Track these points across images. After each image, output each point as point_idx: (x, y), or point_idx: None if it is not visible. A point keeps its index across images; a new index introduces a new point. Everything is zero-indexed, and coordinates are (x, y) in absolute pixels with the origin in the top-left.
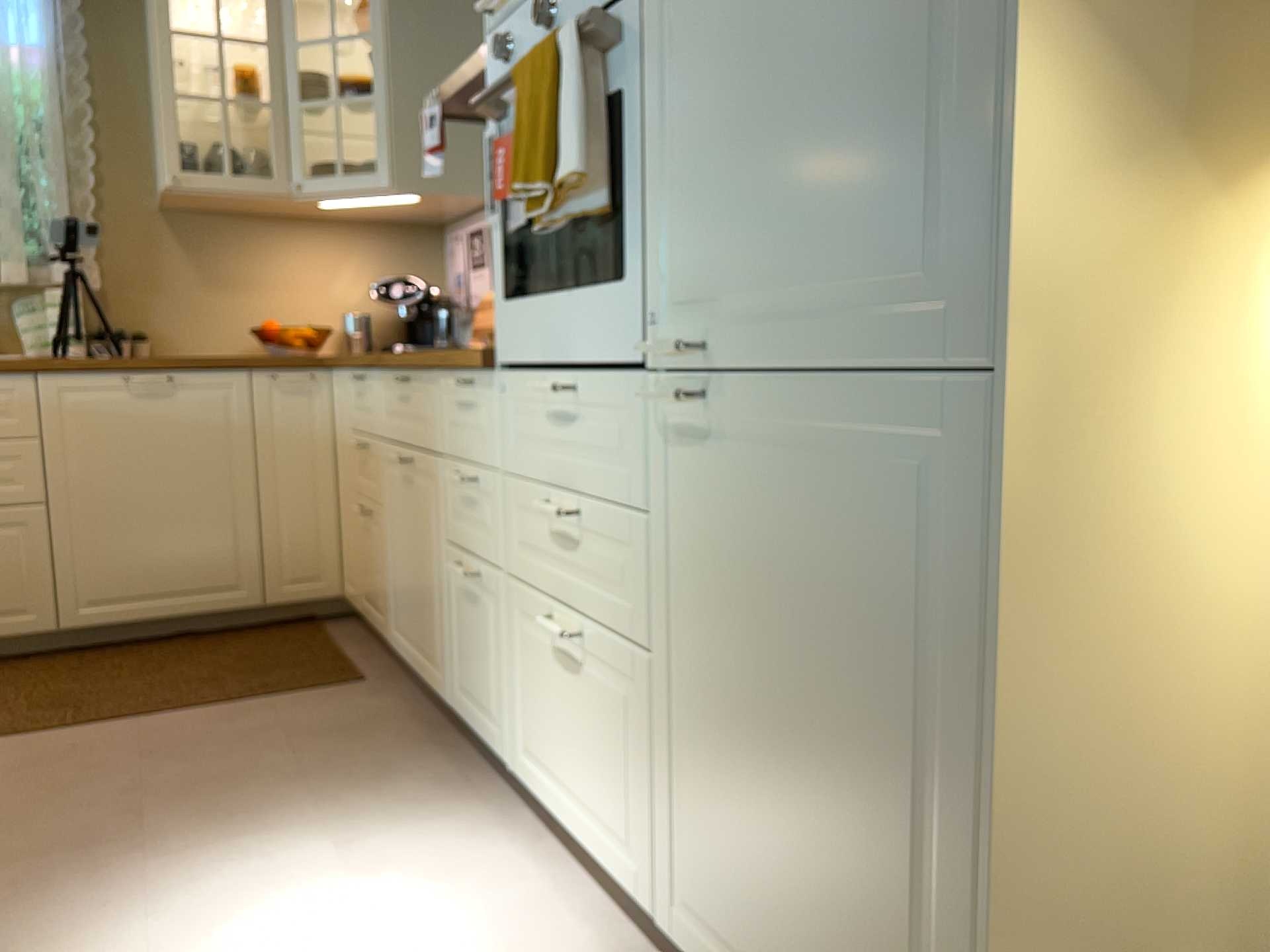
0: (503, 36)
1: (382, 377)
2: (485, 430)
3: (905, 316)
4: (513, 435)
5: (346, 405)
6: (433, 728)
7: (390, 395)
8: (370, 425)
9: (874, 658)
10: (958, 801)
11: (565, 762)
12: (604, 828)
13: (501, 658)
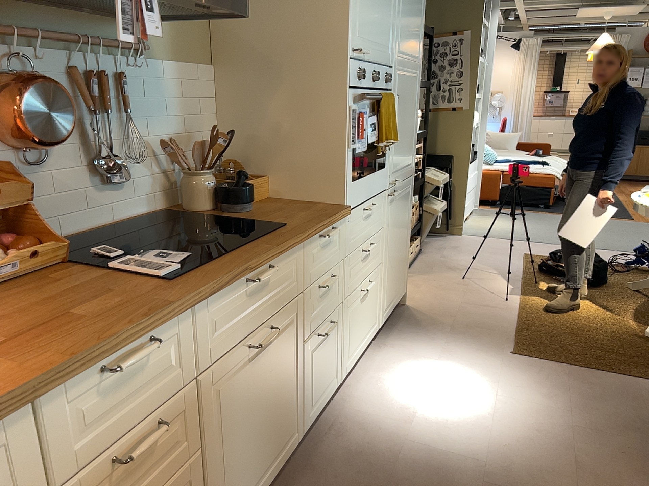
0: (365, 72)
1: (212, 300)
2: (336, 247)
3: (409, 168)
4: (349, 237)
5: (23, 471)
6: (285, 484)
7: (227, 308)
8: (168, 387)
9: (405, 221)
10: (408, 233)
11: (361, 333)
12: (369, 330)
13: (338, 342)
